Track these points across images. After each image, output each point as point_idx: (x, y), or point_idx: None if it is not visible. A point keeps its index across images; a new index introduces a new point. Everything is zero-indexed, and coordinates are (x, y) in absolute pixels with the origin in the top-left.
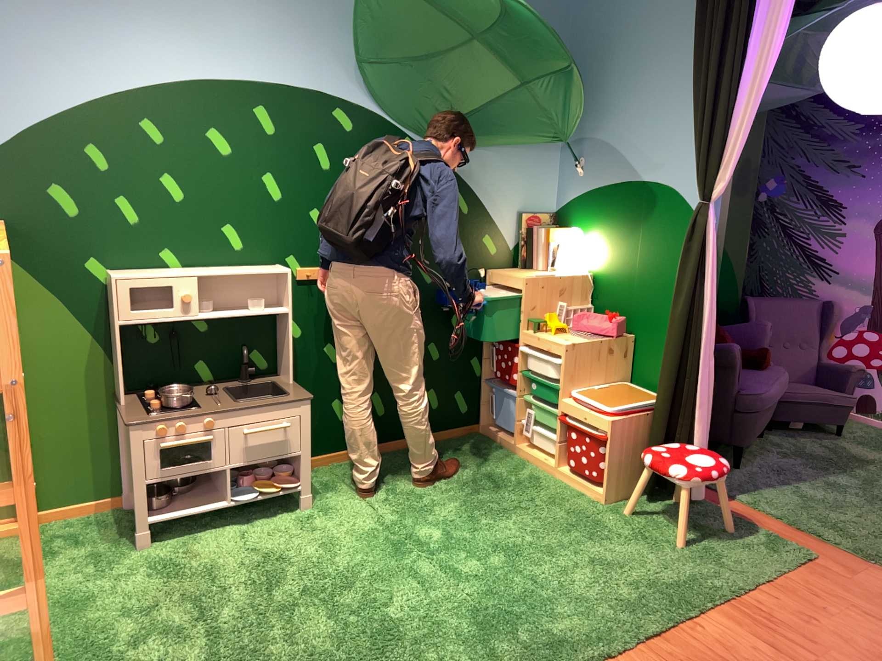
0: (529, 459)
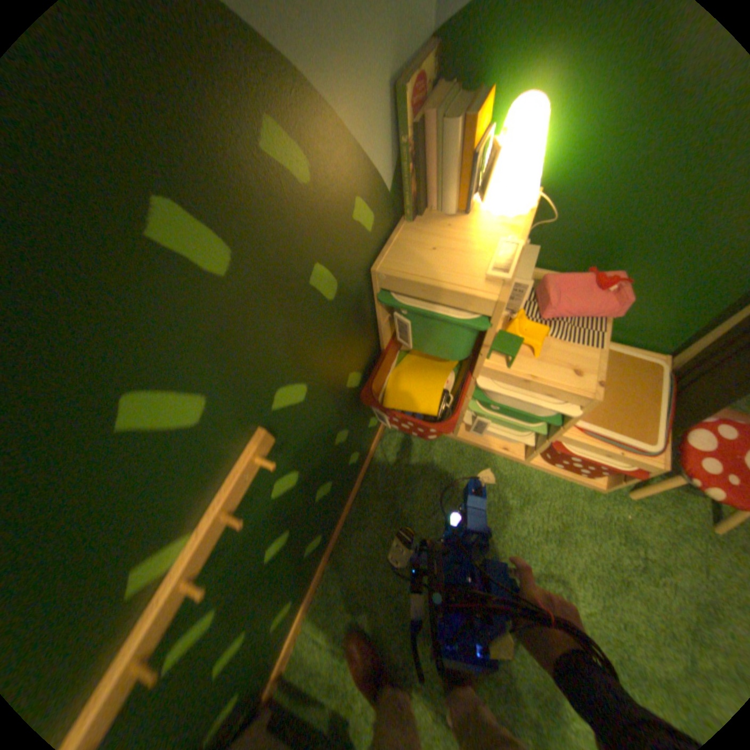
0: (483, 448)
